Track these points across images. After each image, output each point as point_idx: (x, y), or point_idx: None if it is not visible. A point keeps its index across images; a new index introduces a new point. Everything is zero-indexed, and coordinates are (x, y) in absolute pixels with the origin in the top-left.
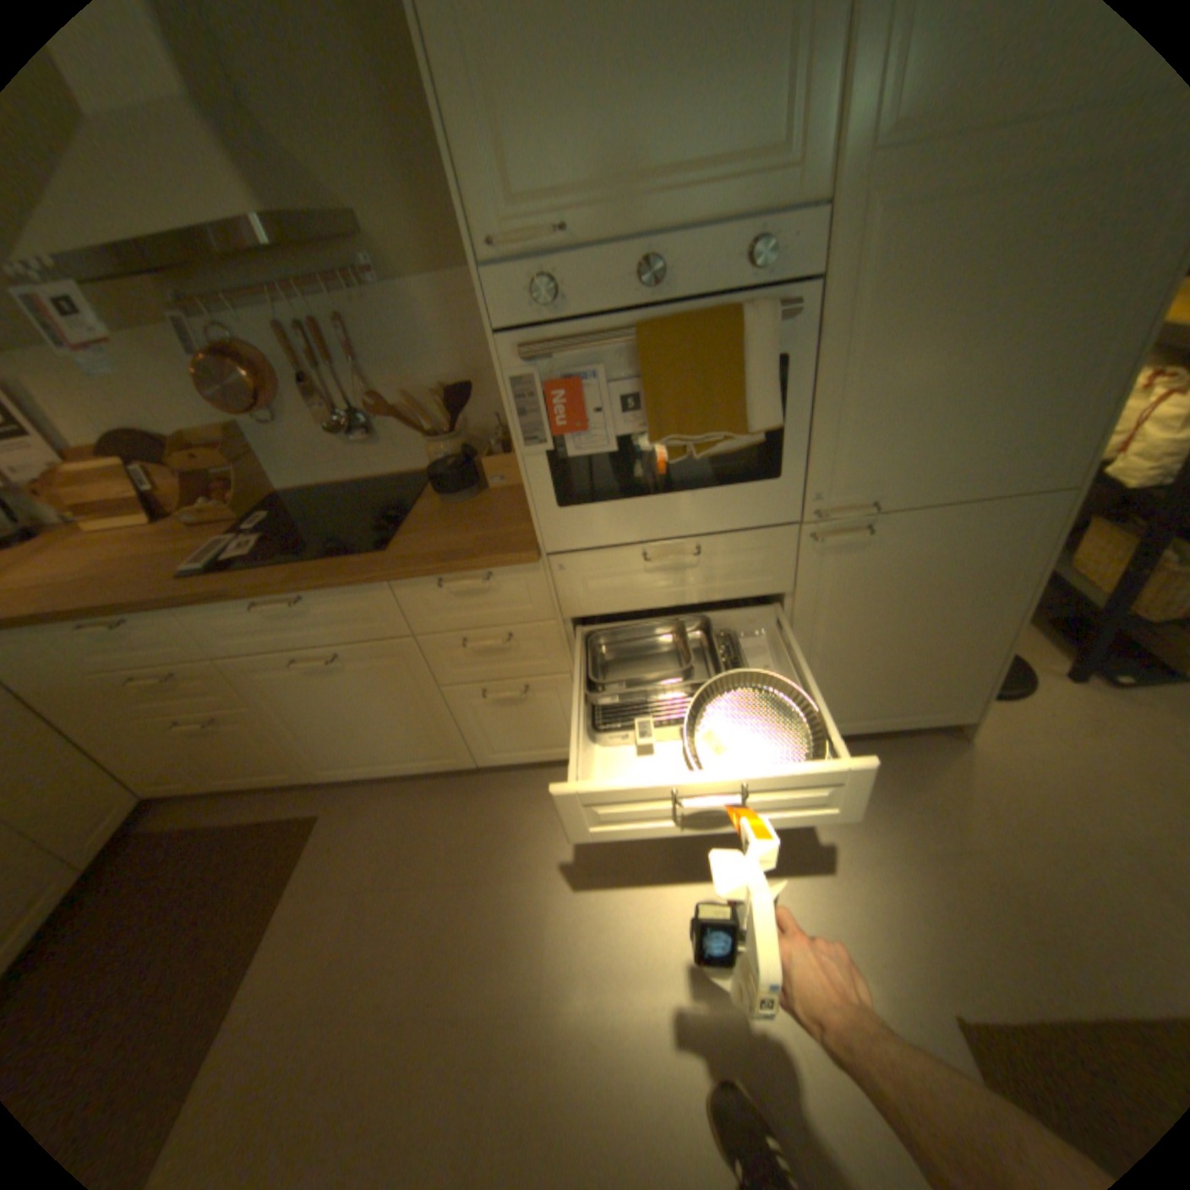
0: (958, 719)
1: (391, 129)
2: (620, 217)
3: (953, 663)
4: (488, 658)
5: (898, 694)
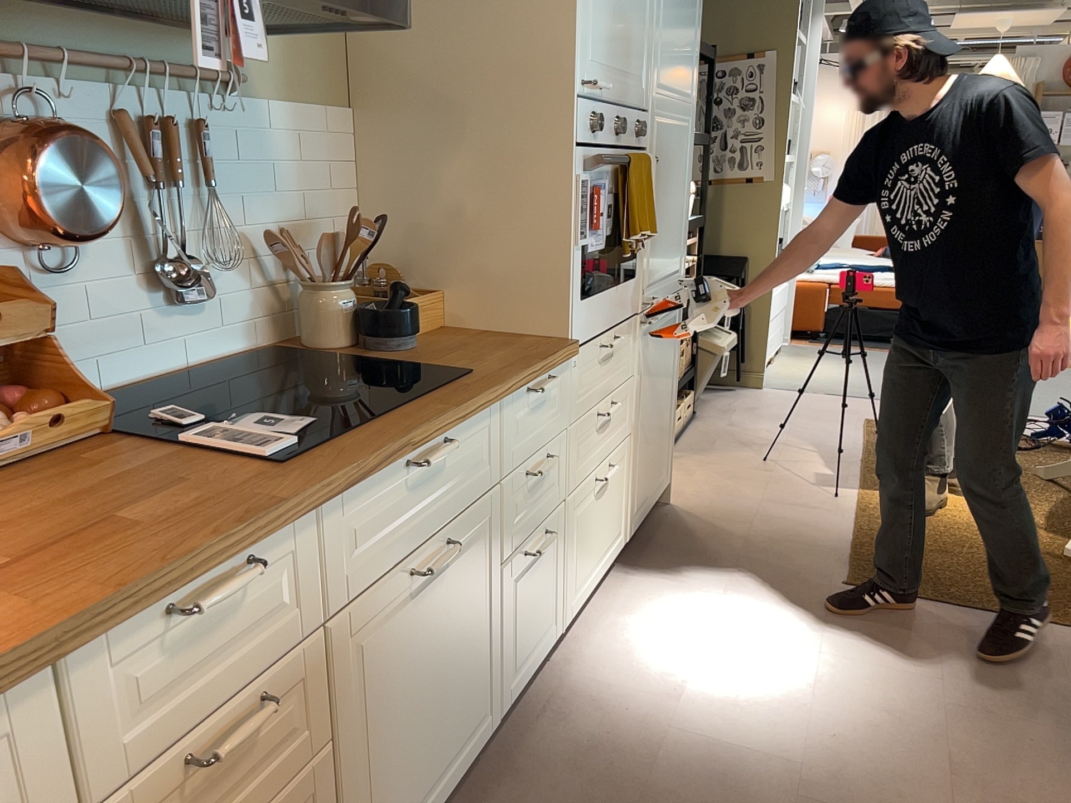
0: (667, 480)
1: None
2: (613, 92)
3: (666, 426)
4: (533, 498)
5: (656, 462)
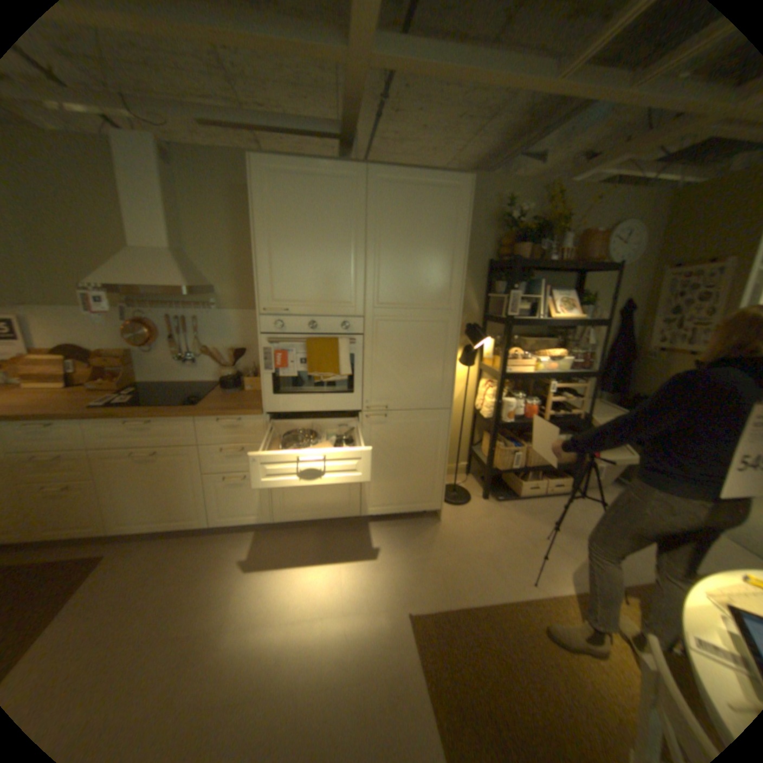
0: (431, 507)
1: (234, 267)
2: (303, 311)
3: (424, 477)
4: (229, 461)
5: (405, 491)
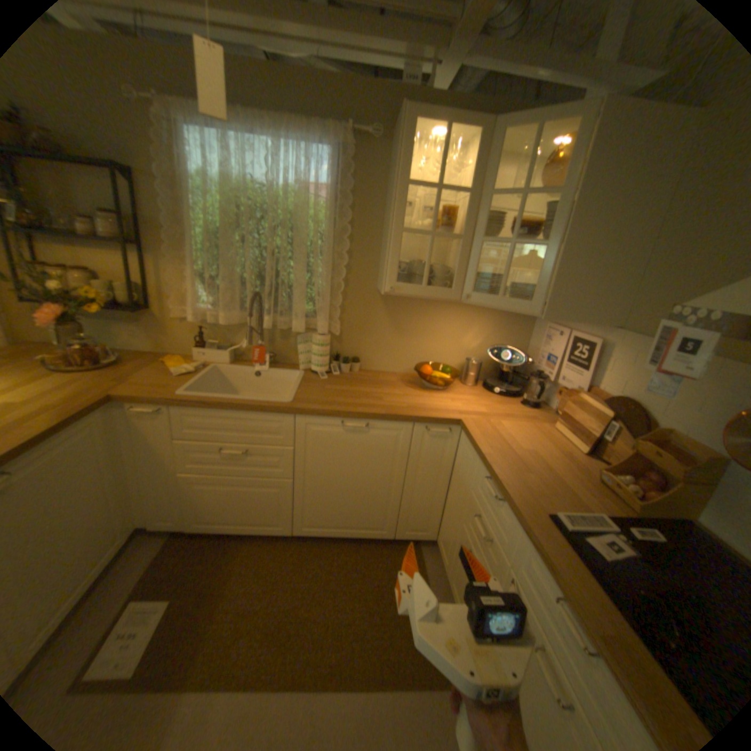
0: None
1: None
2: None
3: None
4: None
5: None
